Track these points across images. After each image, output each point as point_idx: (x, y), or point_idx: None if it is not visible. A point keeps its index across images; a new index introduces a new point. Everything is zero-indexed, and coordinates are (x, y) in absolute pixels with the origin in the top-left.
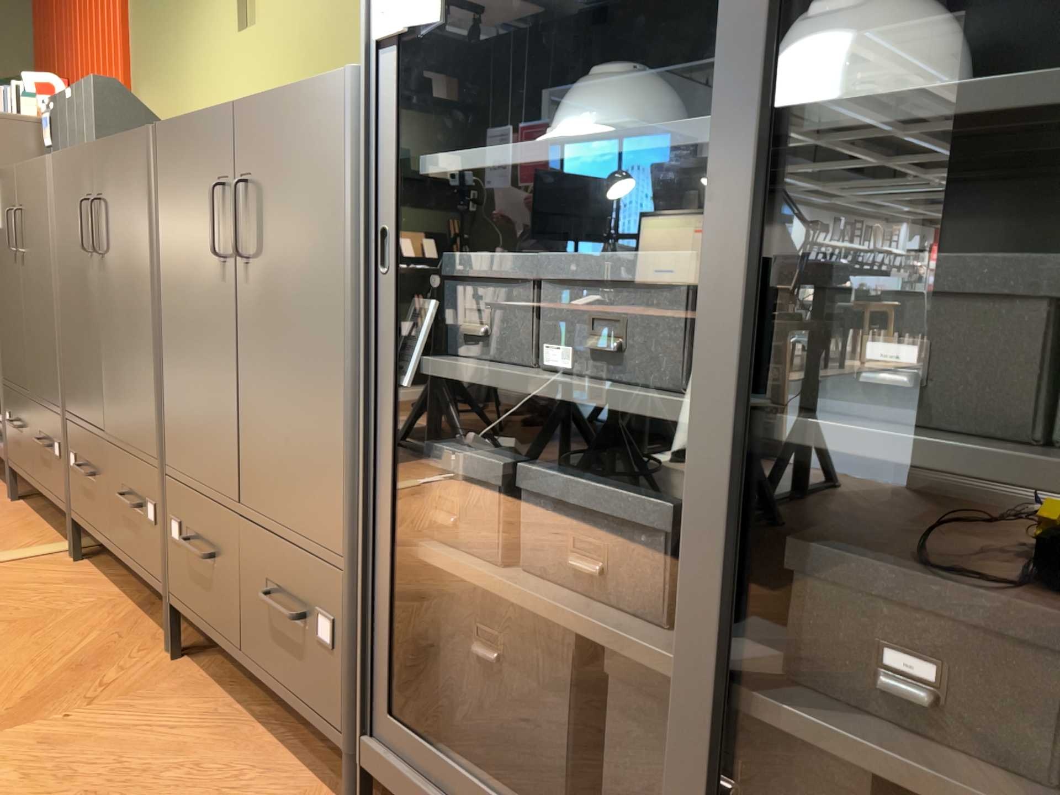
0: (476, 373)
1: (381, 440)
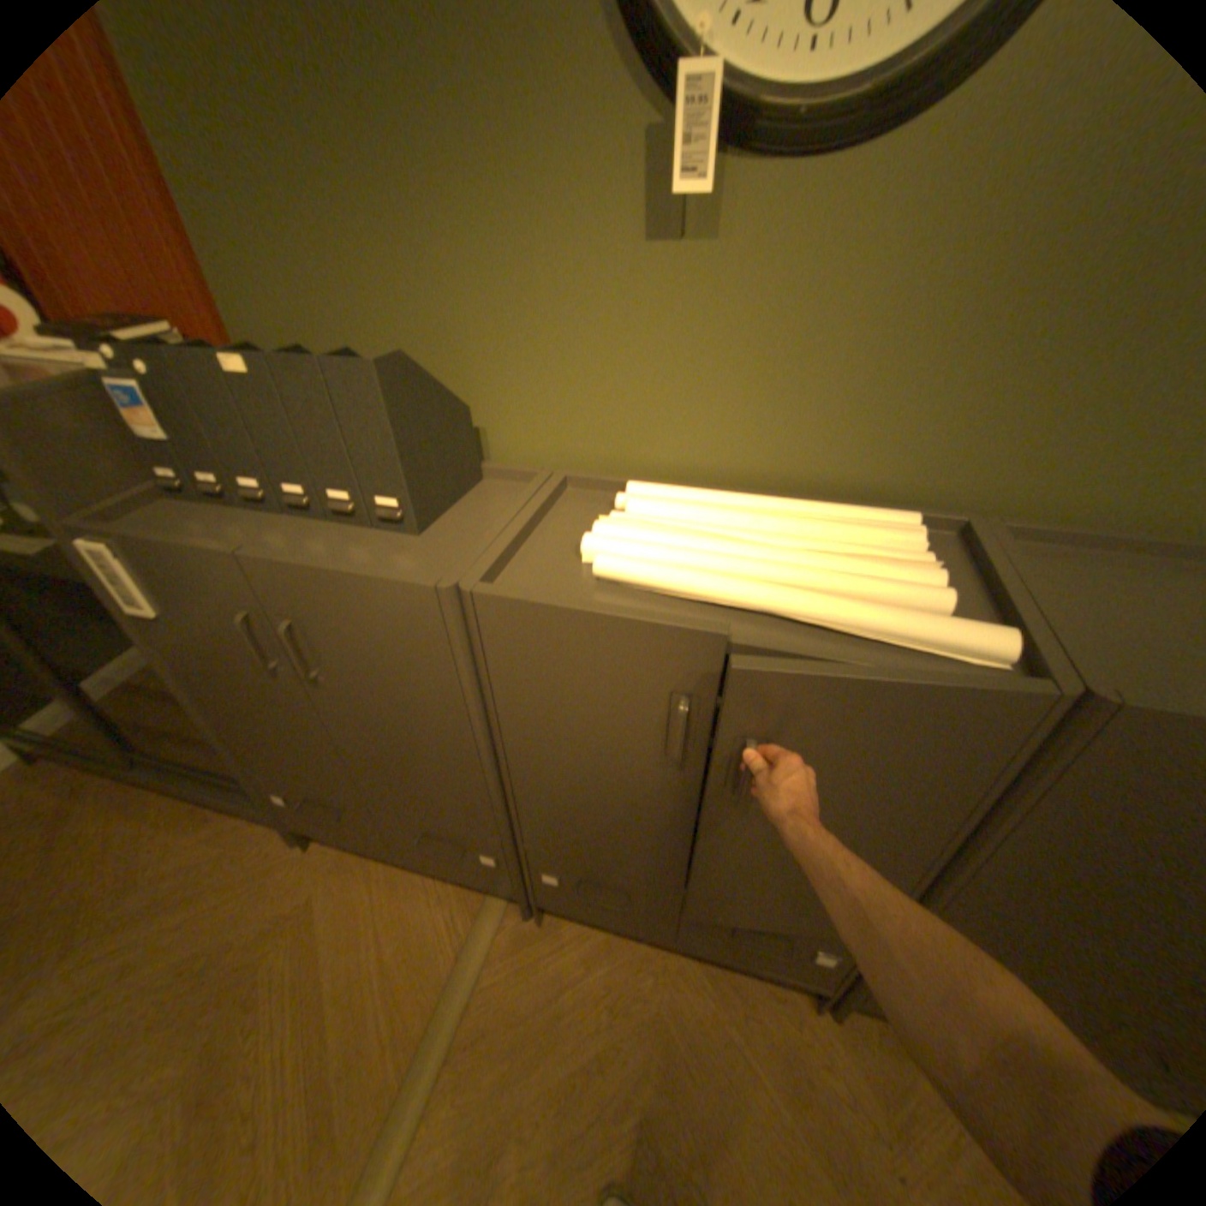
0: None
1: None
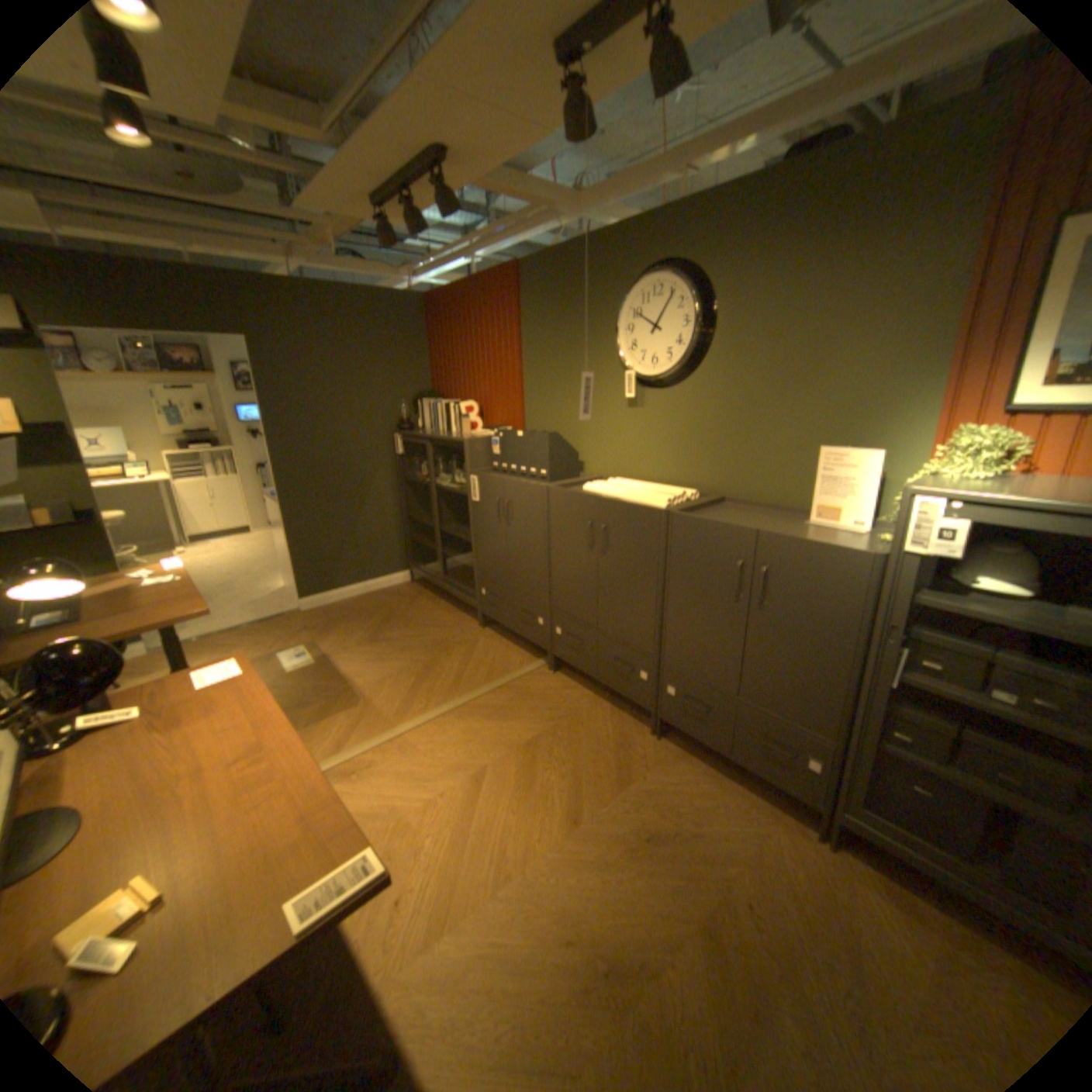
0: (944, 693)
1: (875, 707)
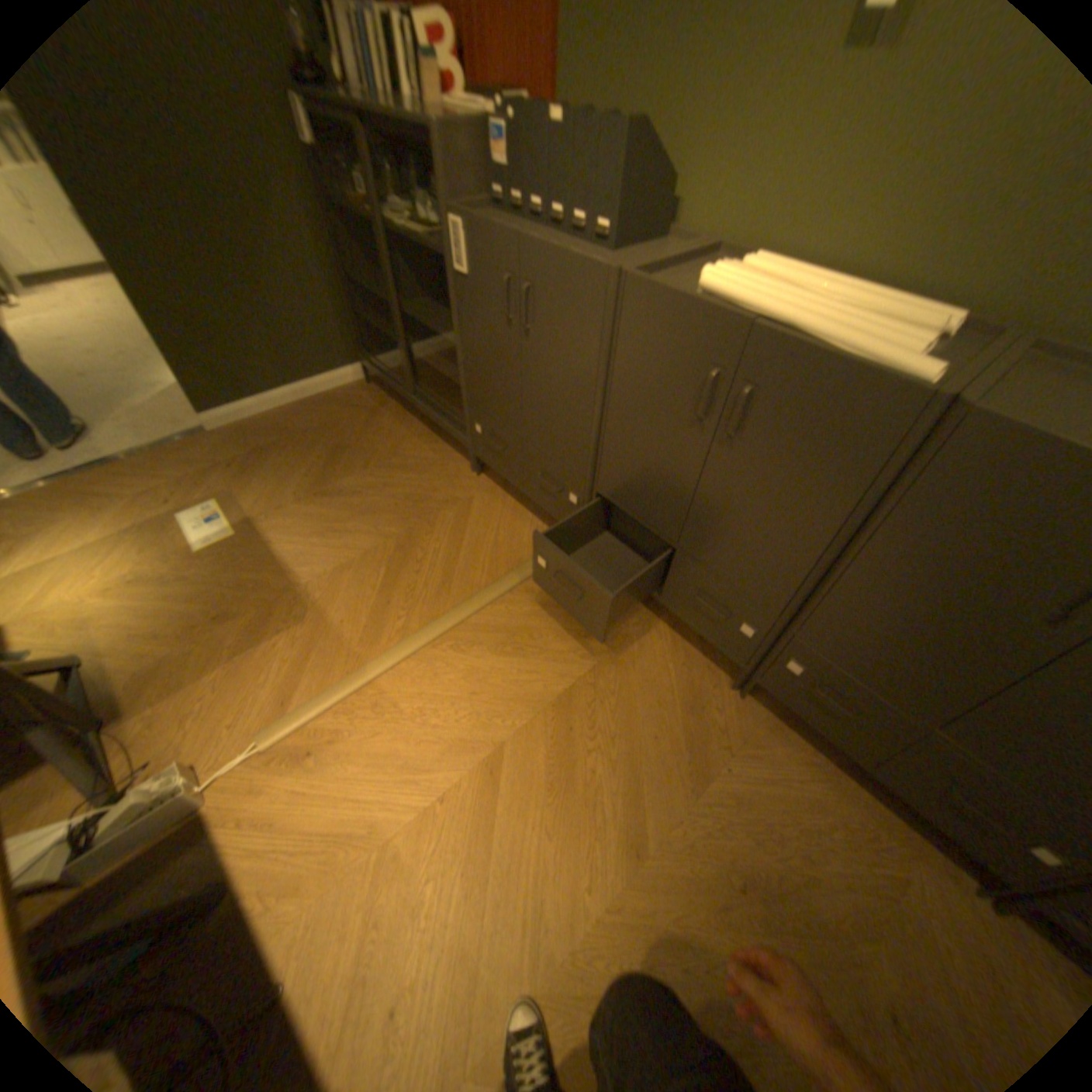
0: None
1: None
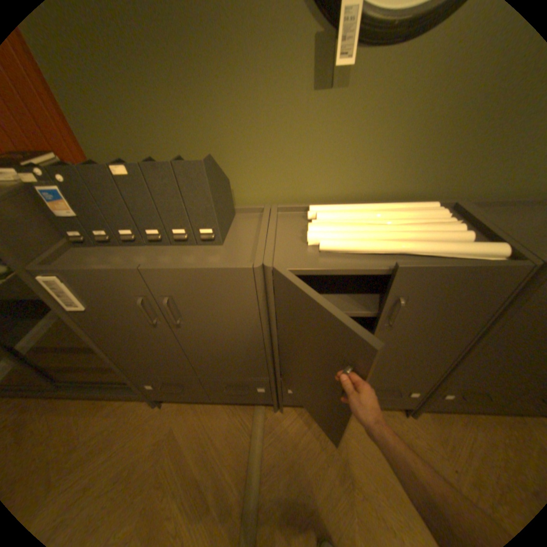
0: None
1: None
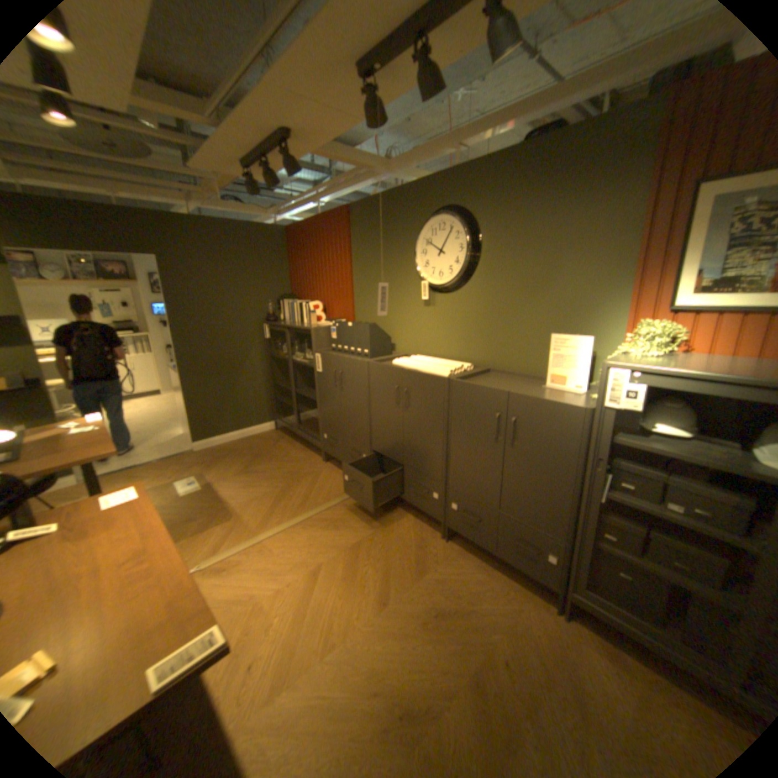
0: (636, 506)
1: (591, 516)
